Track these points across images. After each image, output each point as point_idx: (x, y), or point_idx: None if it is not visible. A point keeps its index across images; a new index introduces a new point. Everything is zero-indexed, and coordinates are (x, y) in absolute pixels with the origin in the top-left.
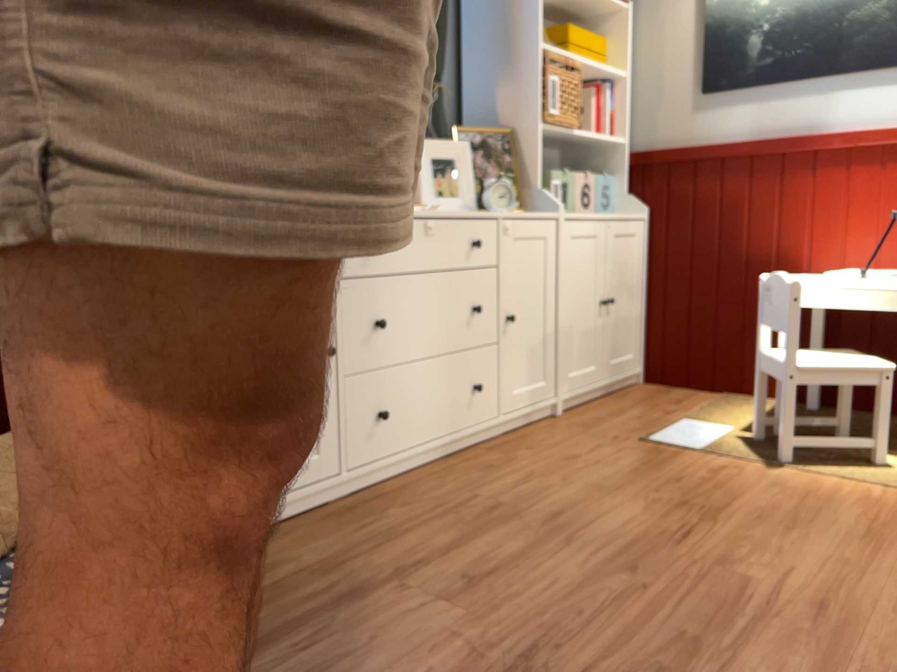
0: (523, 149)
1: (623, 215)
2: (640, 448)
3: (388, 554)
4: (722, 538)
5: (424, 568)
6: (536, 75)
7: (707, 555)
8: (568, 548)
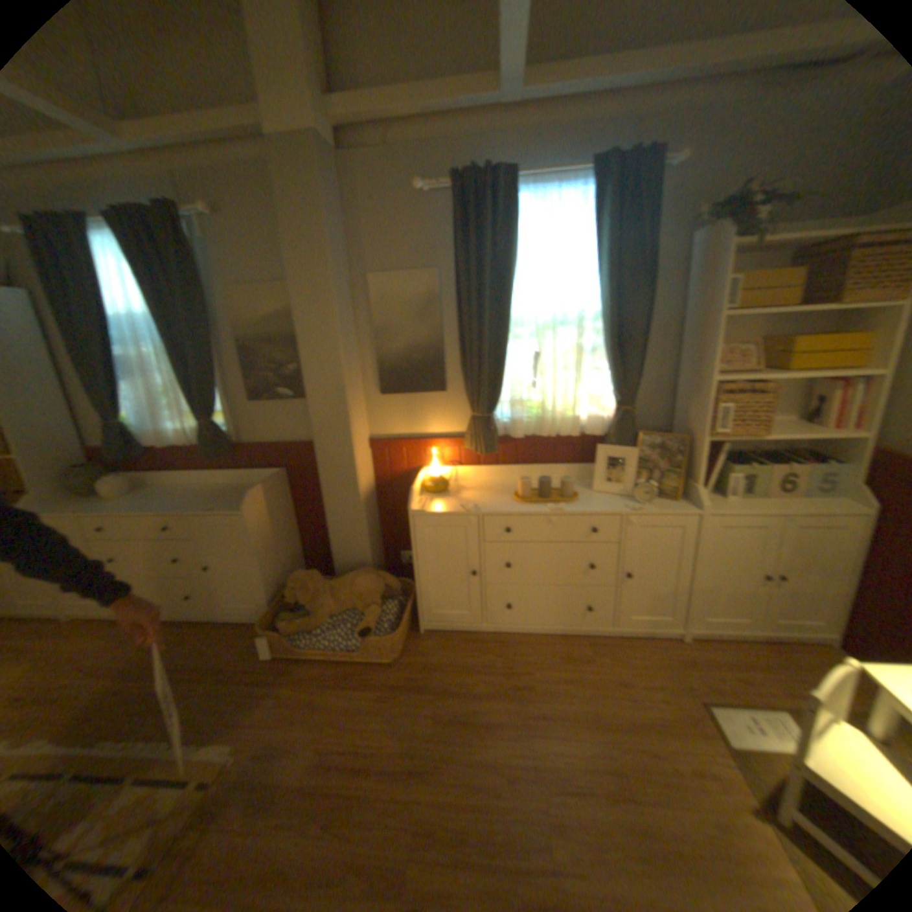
0: (696, 452)
1: (834, 509)
2: (687, 713)
3: (455, 681)
4: (591, 819)
5: (453, 700)
6: (710, 403)
7: (561, 818)
8: (512, 744)
